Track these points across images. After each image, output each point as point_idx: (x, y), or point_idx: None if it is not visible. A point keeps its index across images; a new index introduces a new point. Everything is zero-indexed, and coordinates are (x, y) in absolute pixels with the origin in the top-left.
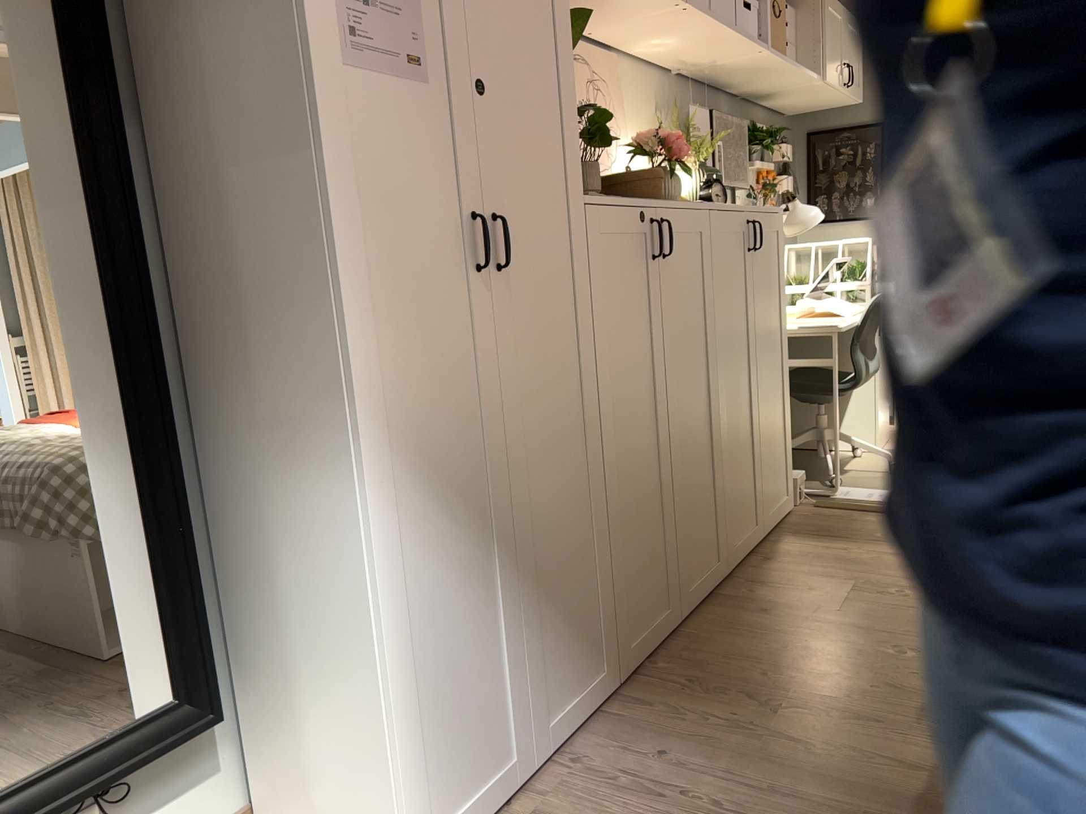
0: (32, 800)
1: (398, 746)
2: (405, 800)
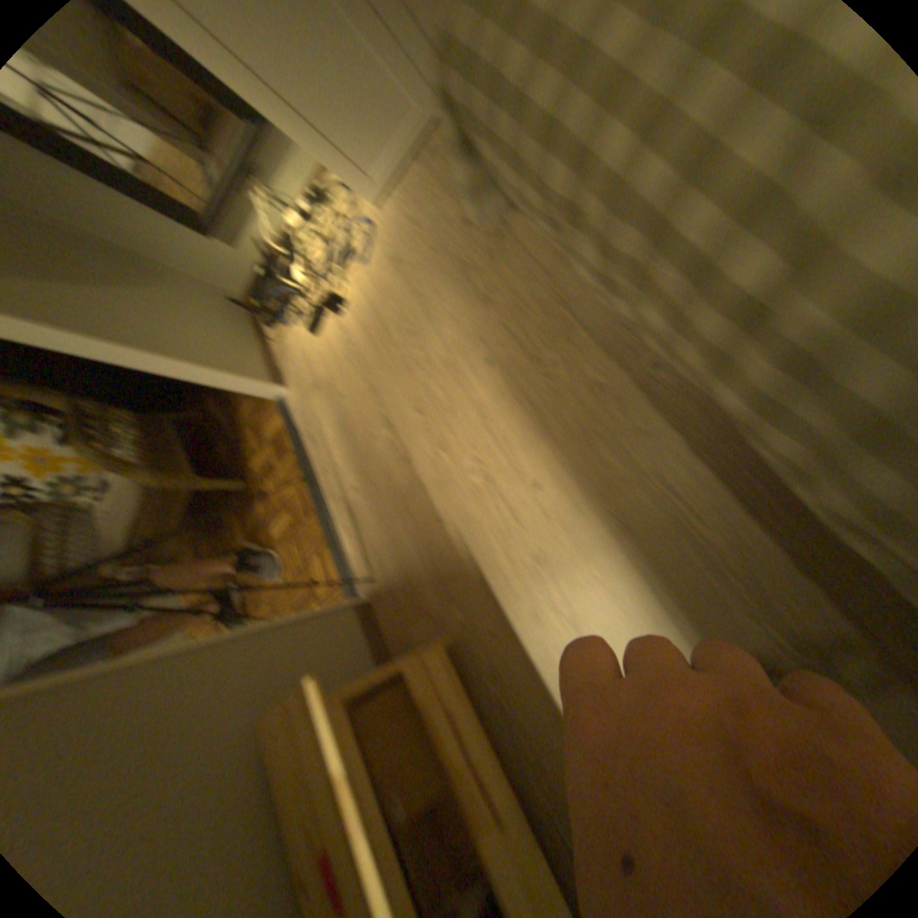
0: (218, 180)
1: (310, 139)
2: (336, 161)
